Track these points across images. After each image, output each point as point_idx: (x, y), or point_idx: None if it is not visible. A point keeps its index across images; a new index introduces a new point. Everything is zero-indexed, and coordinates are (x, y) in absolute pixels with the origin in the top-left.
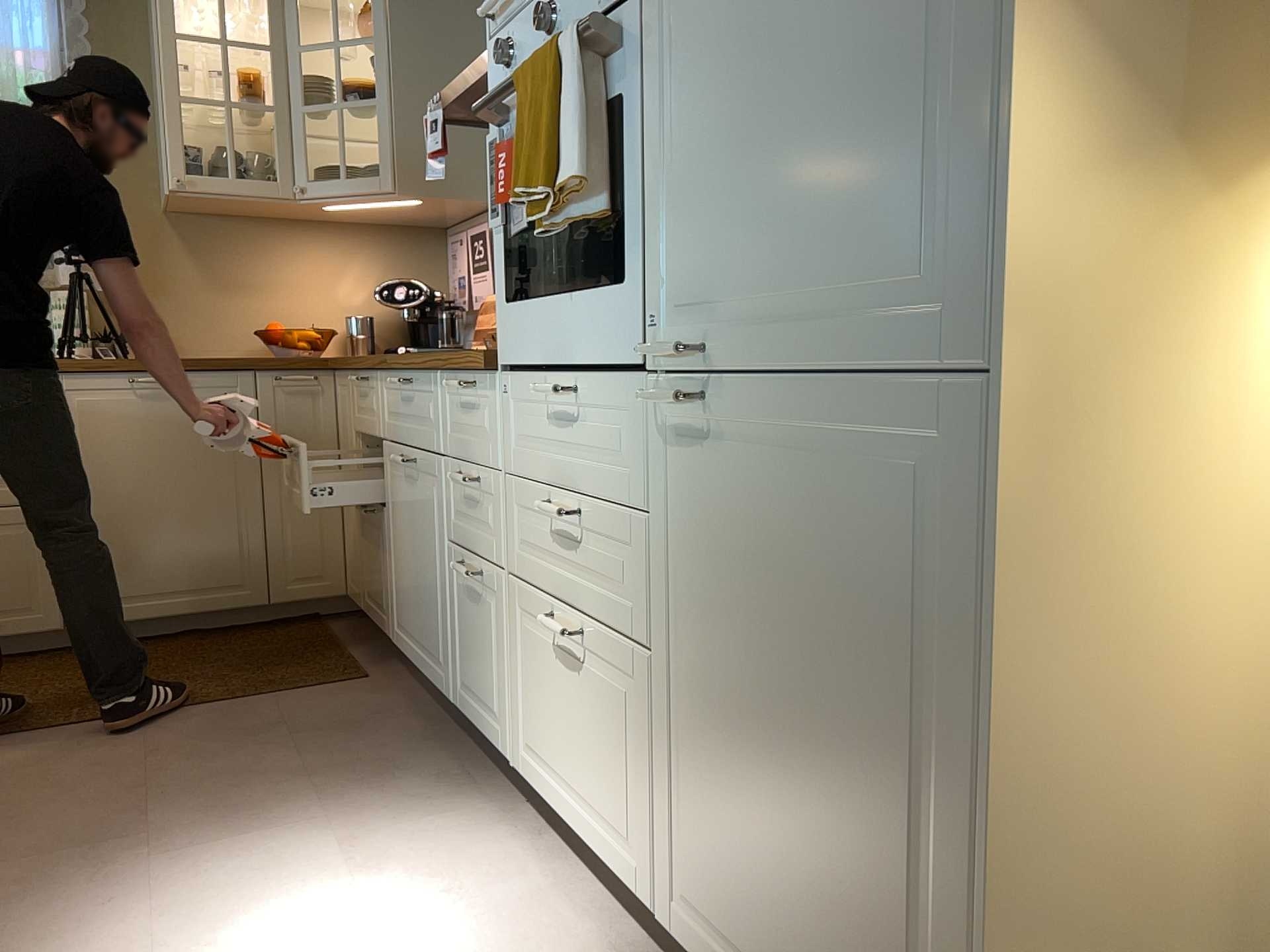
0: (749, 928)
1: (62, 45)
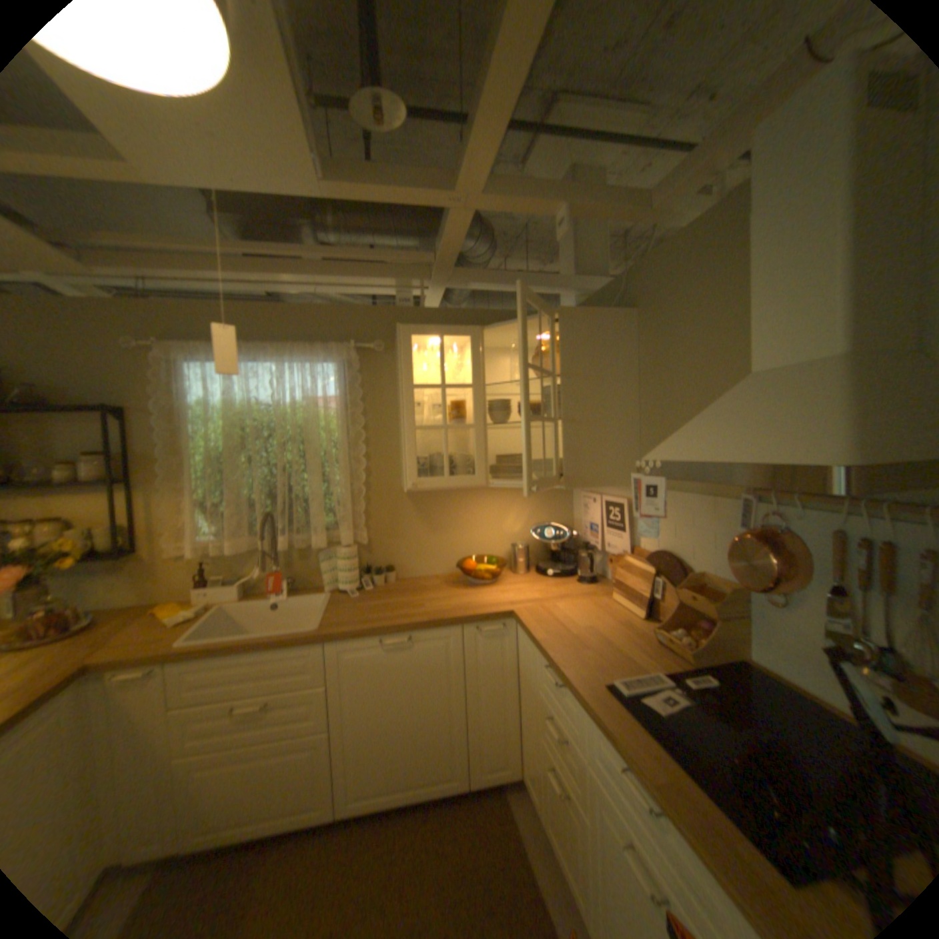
0: None
1: (346, 392)
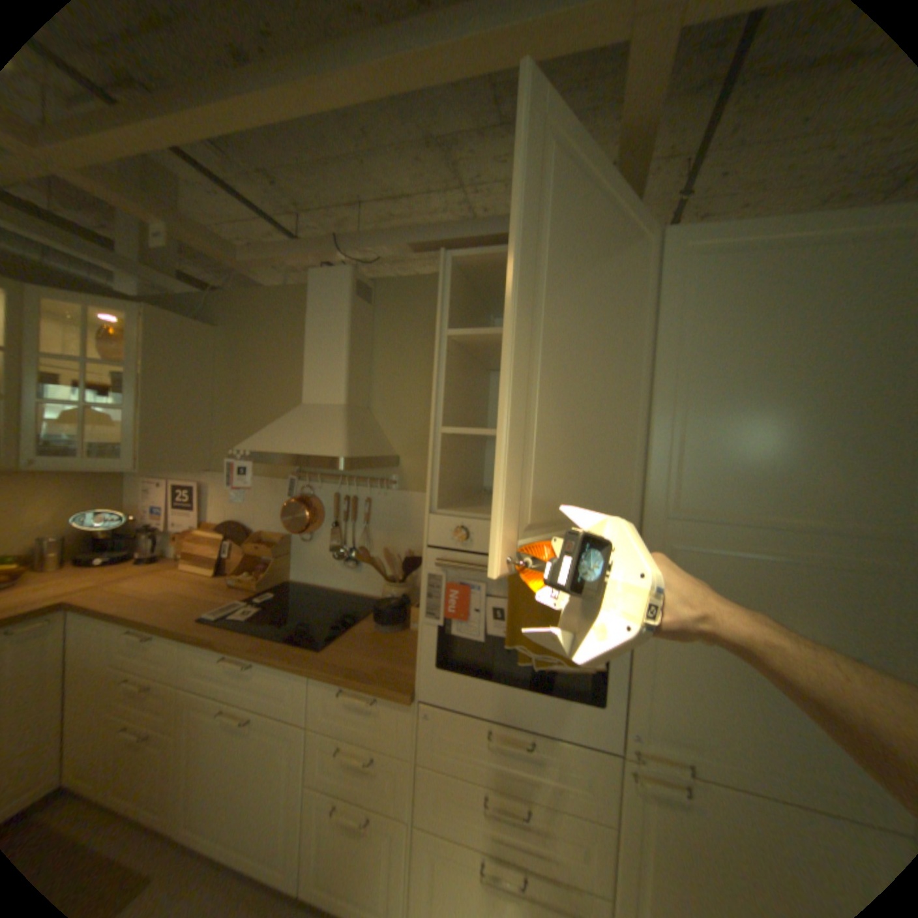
0: None
1: None
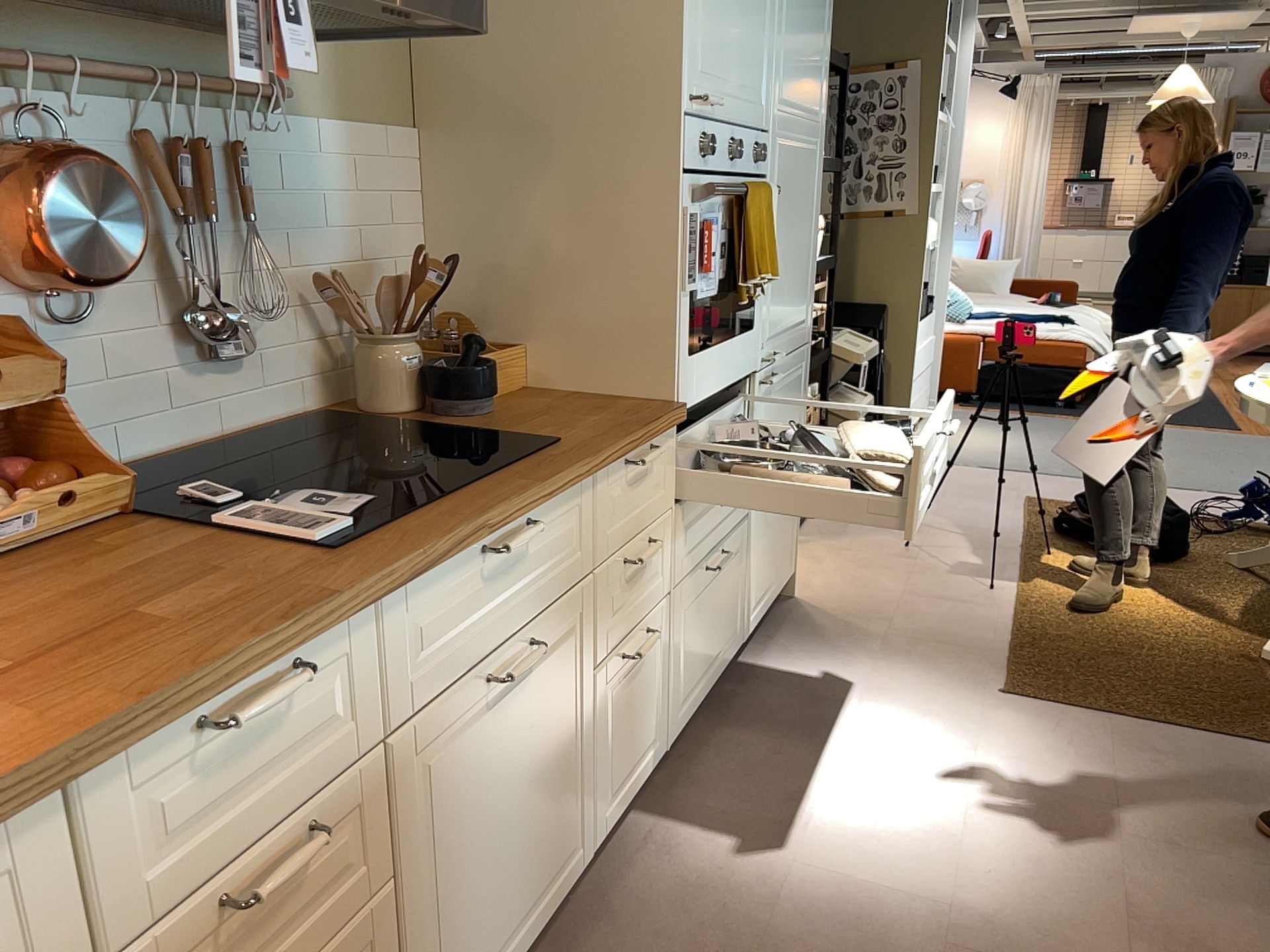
0: (767, 575)
1: None
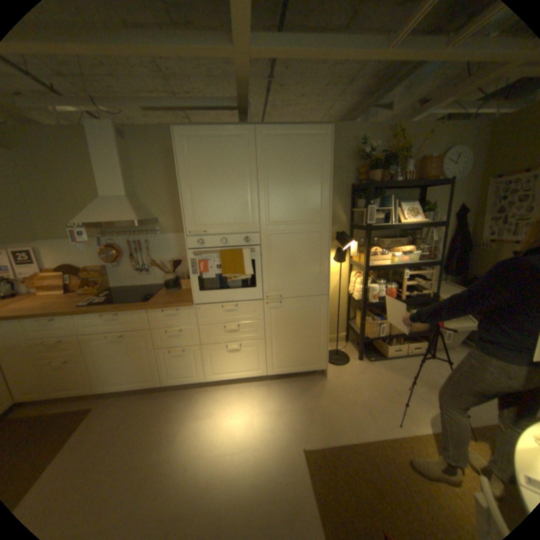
0: (288, 362)
1: None
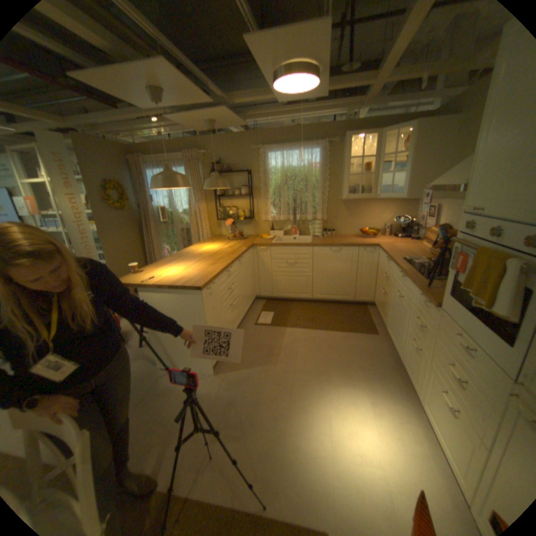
0: None
1: (322, 160)
